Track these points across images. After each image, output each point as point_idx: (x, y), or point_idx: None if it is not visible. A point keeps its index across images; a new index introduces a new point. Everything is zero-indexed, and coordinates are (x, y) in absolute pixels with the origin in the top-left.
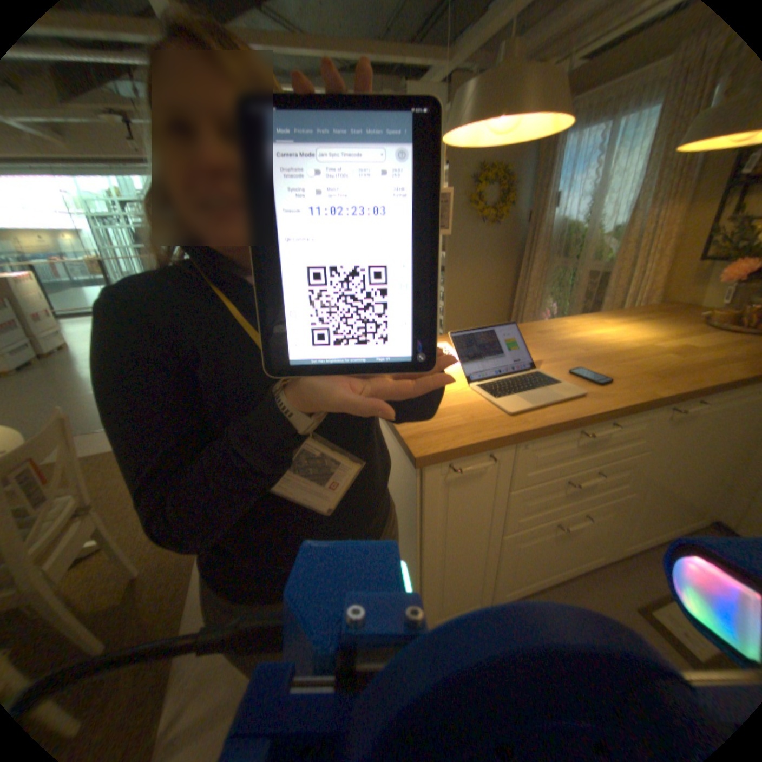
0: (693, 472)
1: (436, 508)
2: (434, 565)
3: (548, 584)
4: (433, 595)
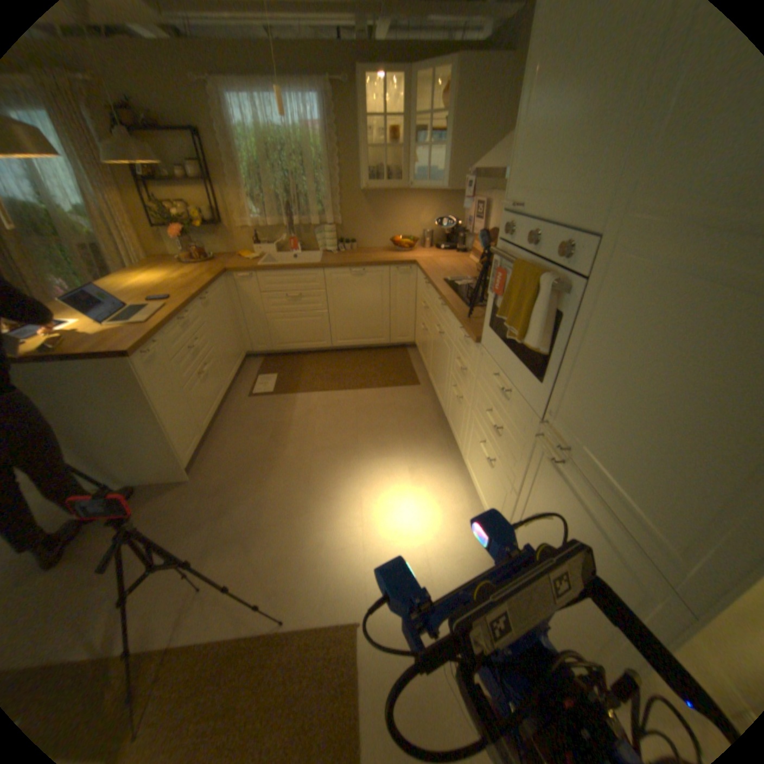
0: (223, 329)
1: (146, 381)
2: (164, 418)
3: (213, 411)
4: (174, 438)
